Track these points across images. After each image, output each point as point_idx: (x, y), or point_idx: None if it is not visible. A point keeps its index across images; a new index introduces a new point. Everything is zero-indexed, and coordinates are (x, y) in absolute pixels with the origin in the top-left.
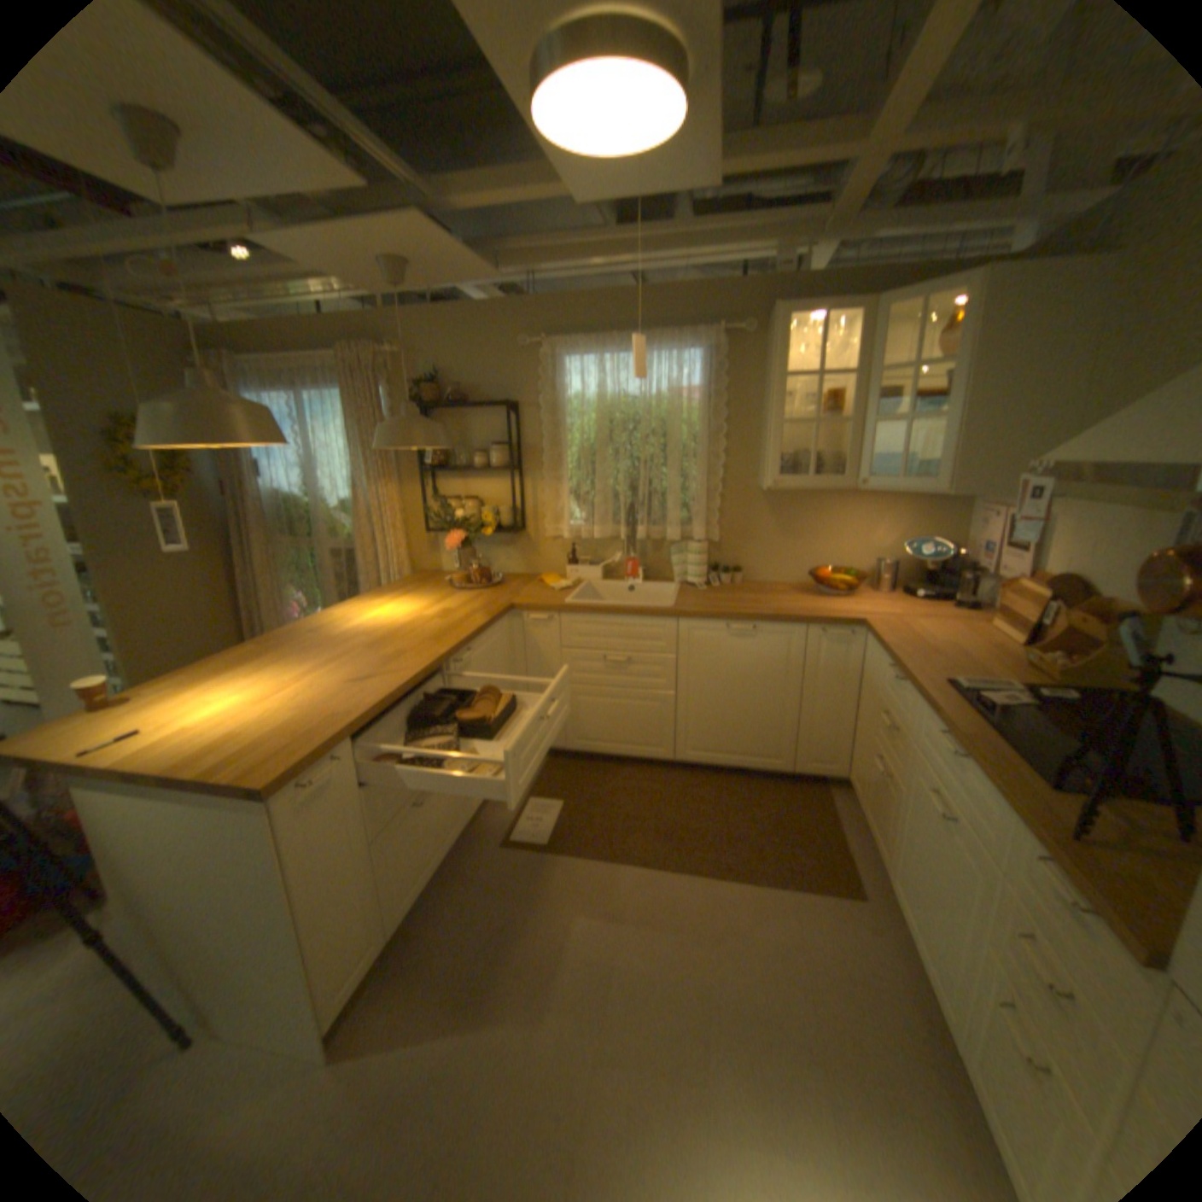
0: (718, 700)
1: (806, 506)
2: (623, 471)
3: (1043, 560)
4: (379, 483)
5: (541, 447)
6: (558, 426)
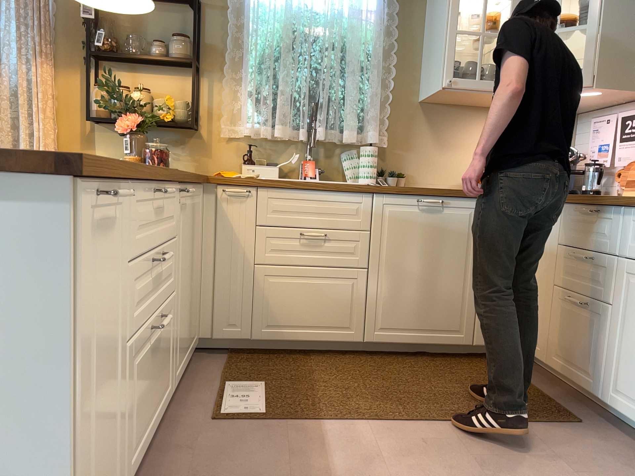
0: (408, 274)
1: (458, 121)
2: (306, 74)
3: None
4: (38, 60)
5: (223, 47)
6: (242, 29)
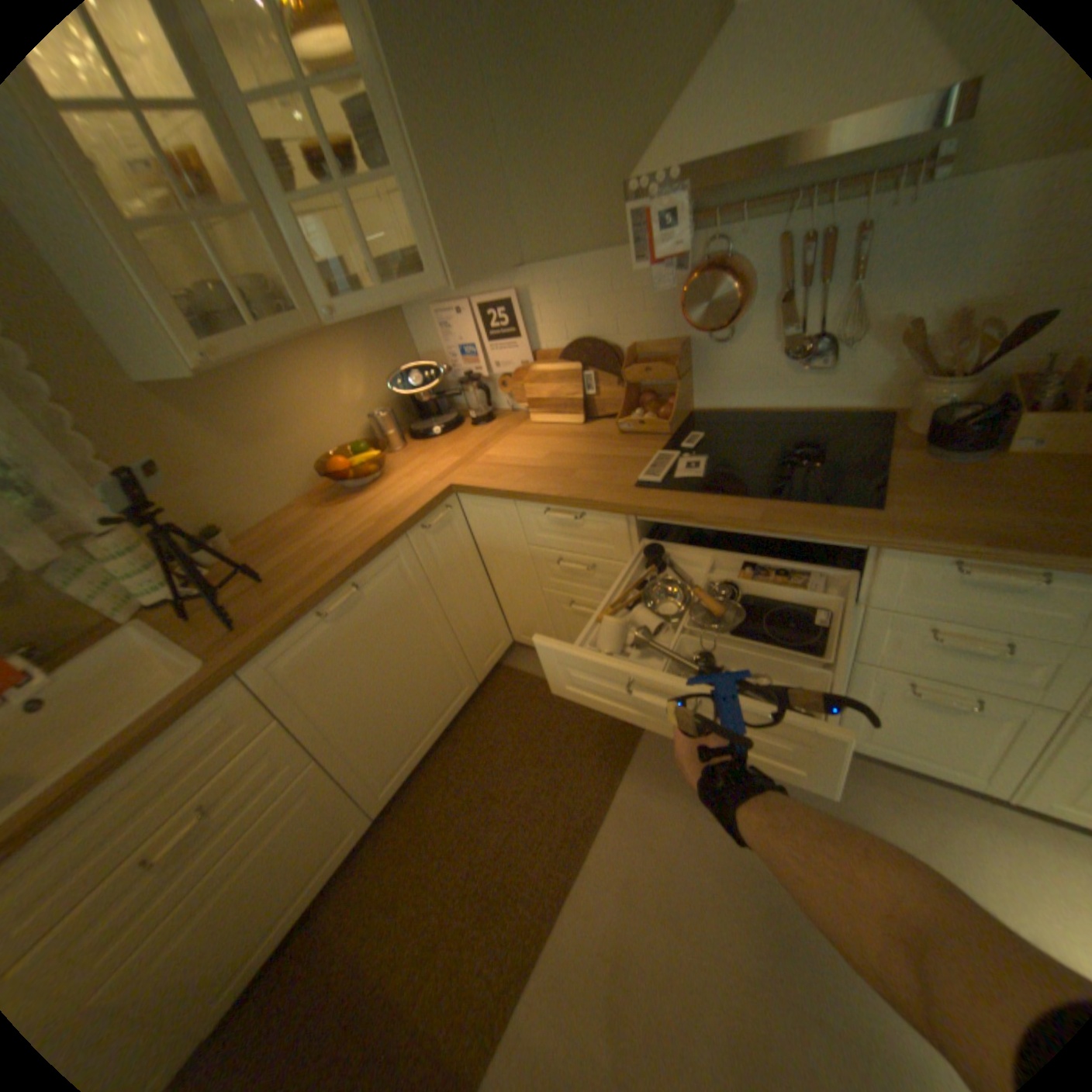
0: (372, 705)
1: (237, 386)
2: None
3: (531, 339)
4: None
5: None
6: None
